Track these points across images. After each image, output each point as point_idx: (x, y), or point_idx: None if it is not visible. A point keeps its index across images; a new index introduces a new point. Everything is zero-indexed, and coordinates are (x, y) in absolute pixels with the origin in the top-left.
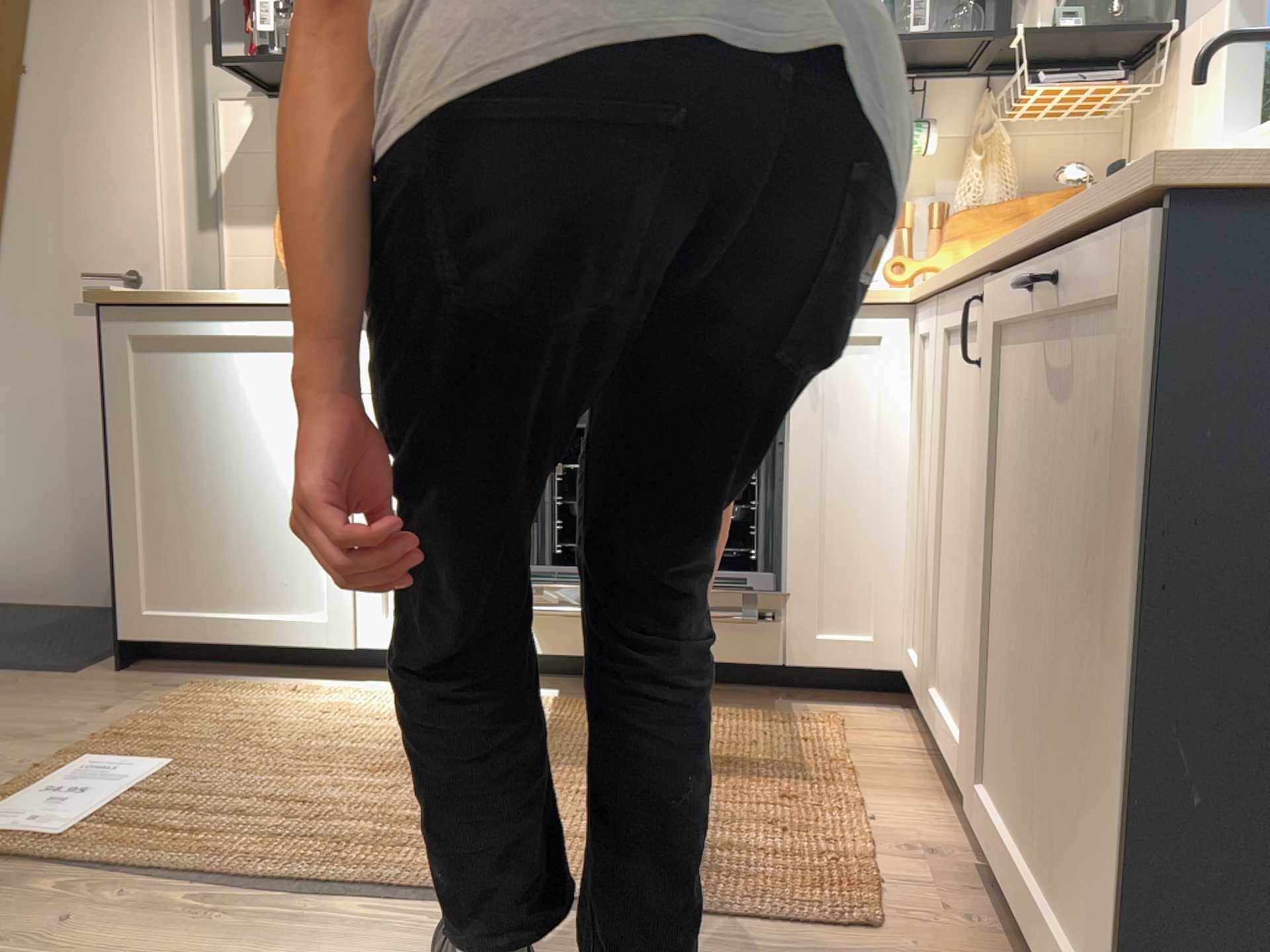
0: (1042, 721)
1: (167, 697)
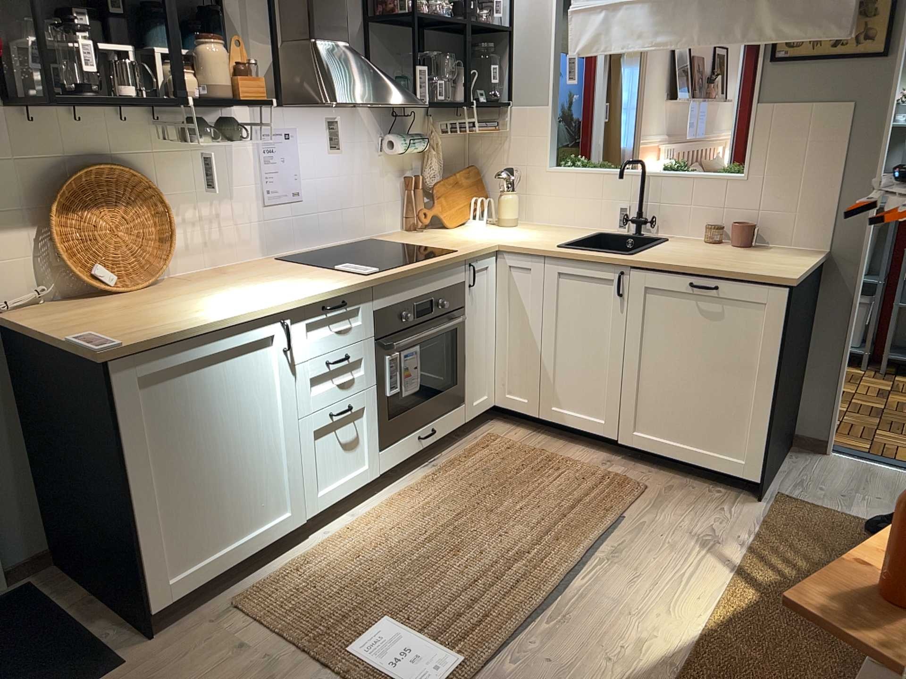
0: (685, 405)
1: (243, 617)
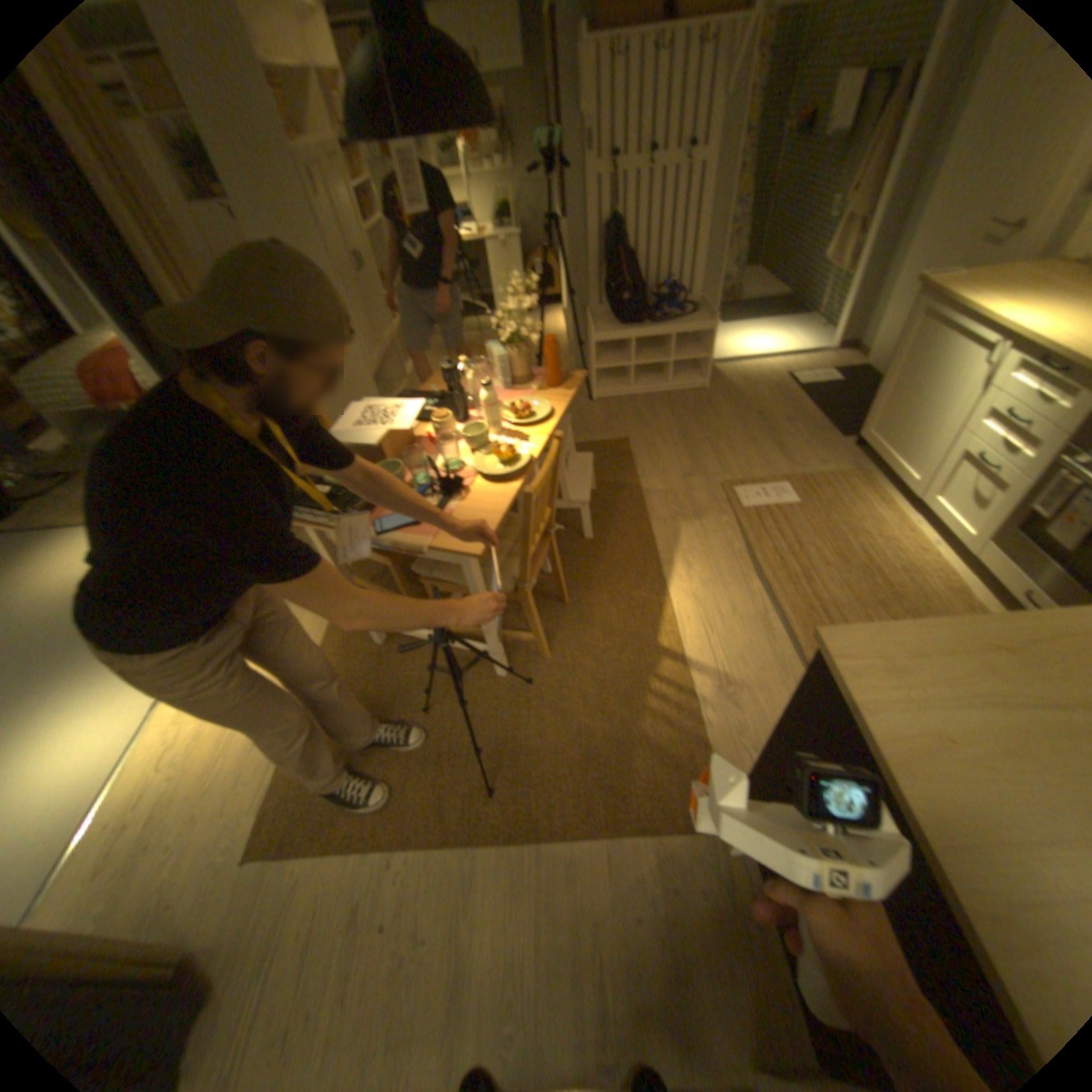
0: None
1: (846, 469)
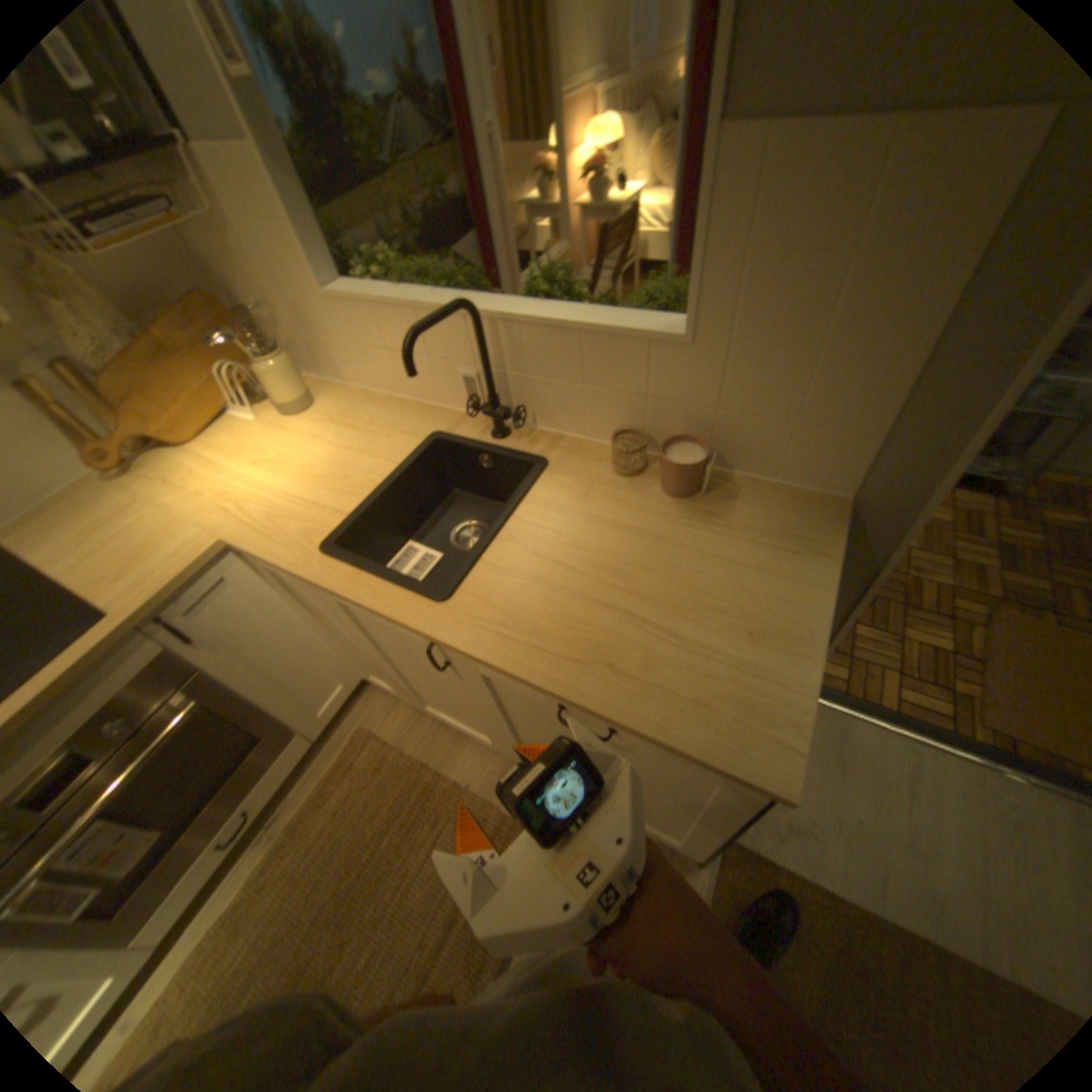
0: None
1: None
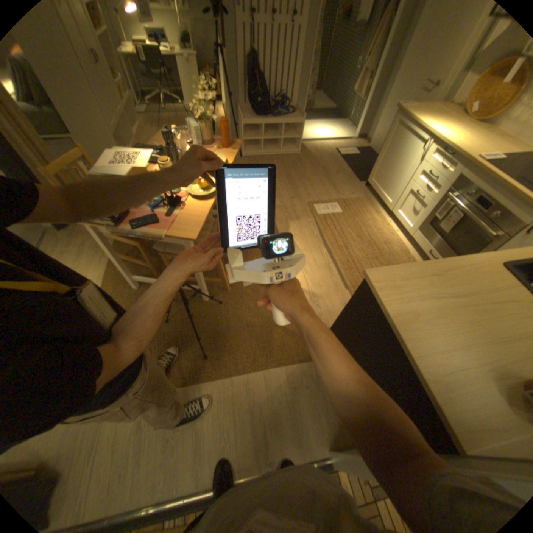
0: None
1: (361, 197)
